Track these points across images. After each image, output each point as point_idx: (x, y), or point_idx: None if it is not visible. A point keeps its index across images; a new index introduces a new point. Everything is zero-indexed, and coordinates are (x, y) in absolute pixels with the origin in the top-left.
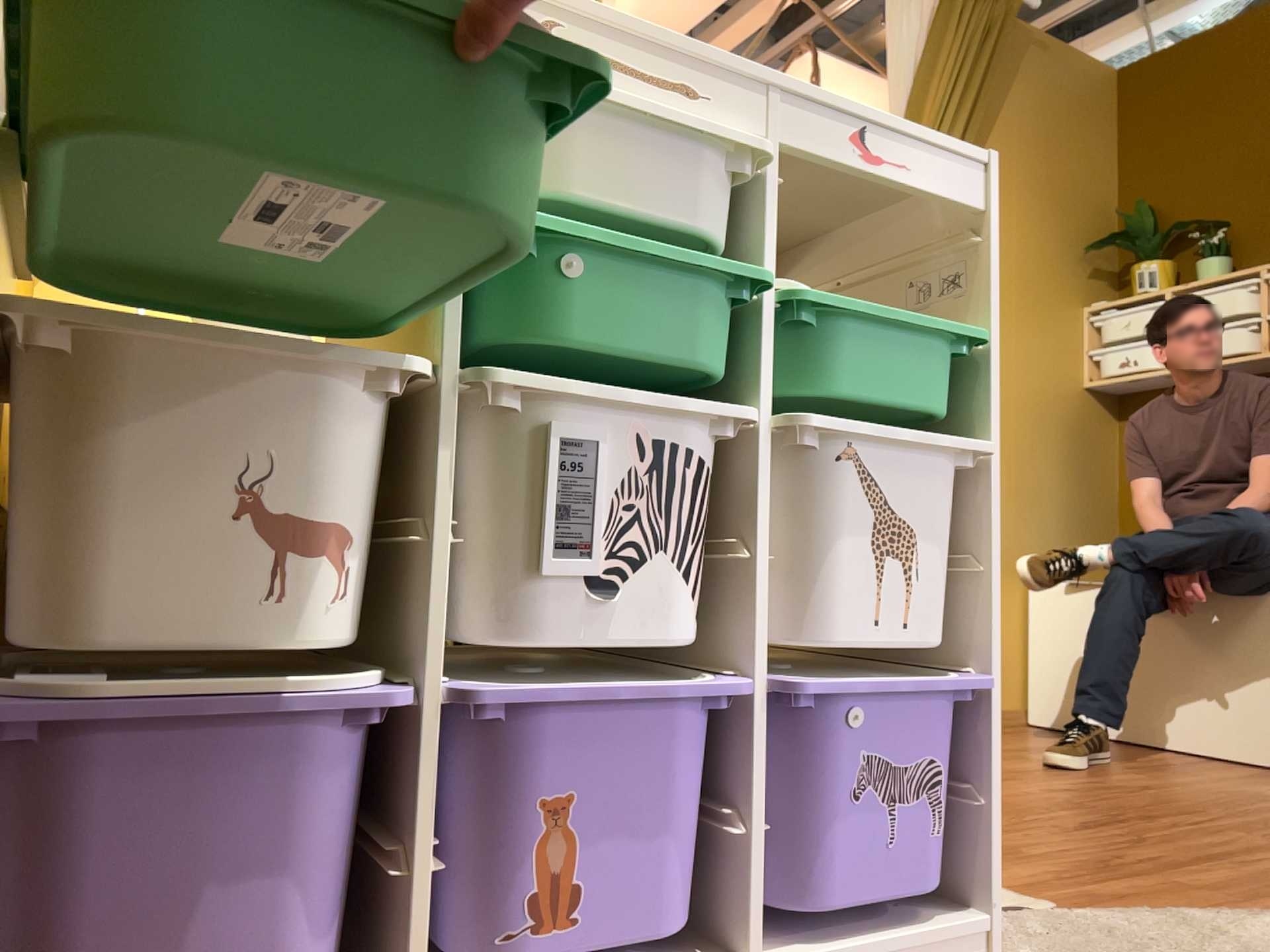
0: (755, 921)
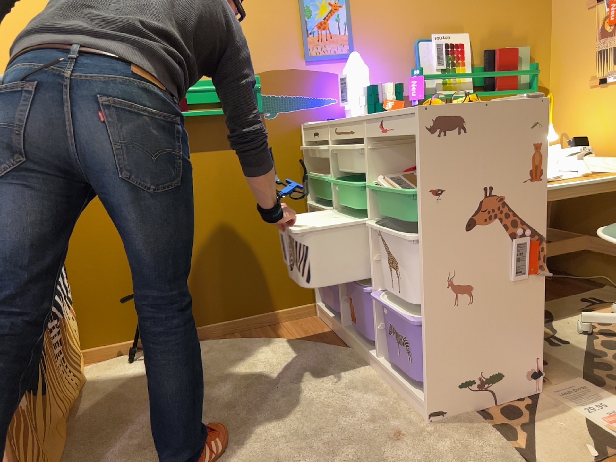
0: (380, 352)
